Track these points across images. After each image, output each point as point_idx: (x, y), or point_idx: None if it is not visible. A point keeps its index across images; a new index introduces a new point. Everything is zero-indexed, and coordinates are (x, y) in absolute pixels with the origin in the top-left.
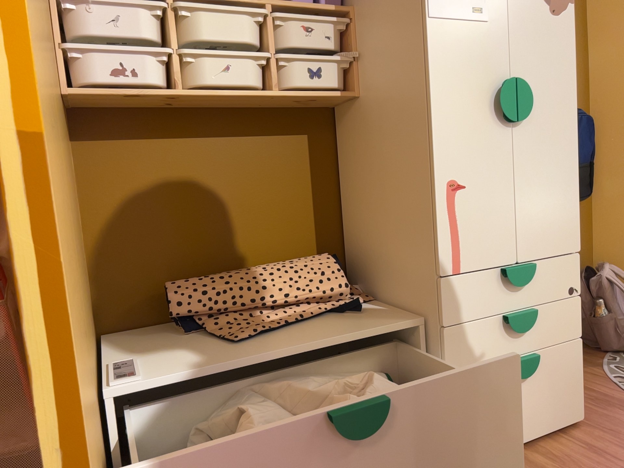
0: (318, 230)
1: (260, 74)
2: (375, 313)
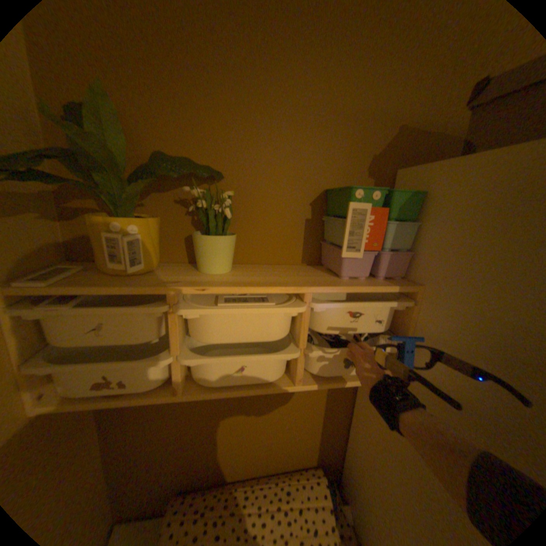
0: (321, 444)
1: (283, 363)
2: None
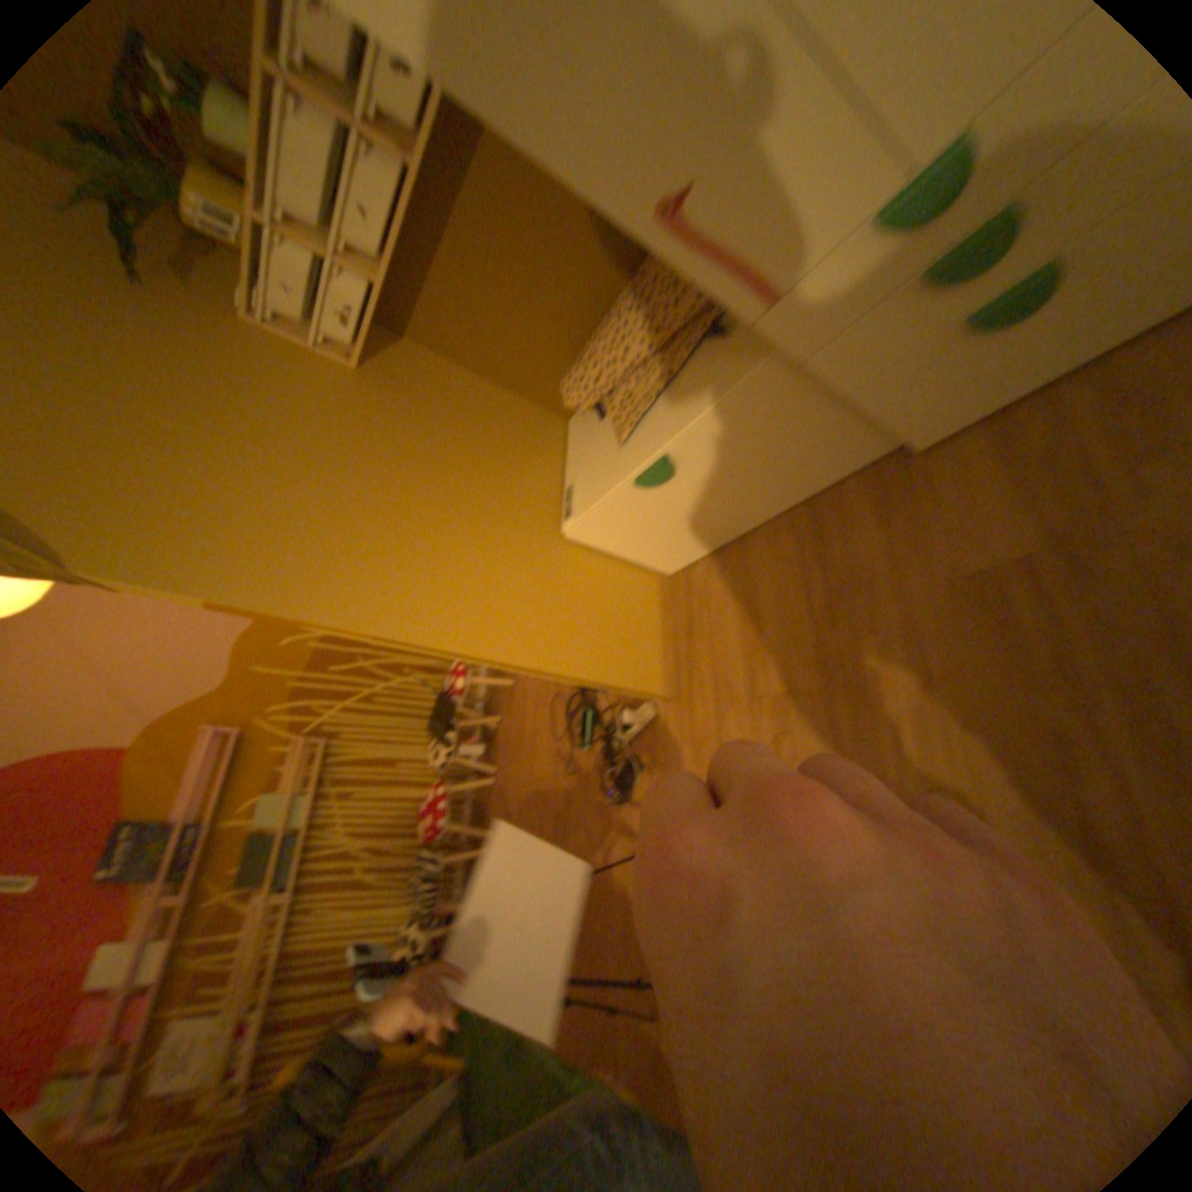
0: None
1: (380, 156)
2: (743, 331)
